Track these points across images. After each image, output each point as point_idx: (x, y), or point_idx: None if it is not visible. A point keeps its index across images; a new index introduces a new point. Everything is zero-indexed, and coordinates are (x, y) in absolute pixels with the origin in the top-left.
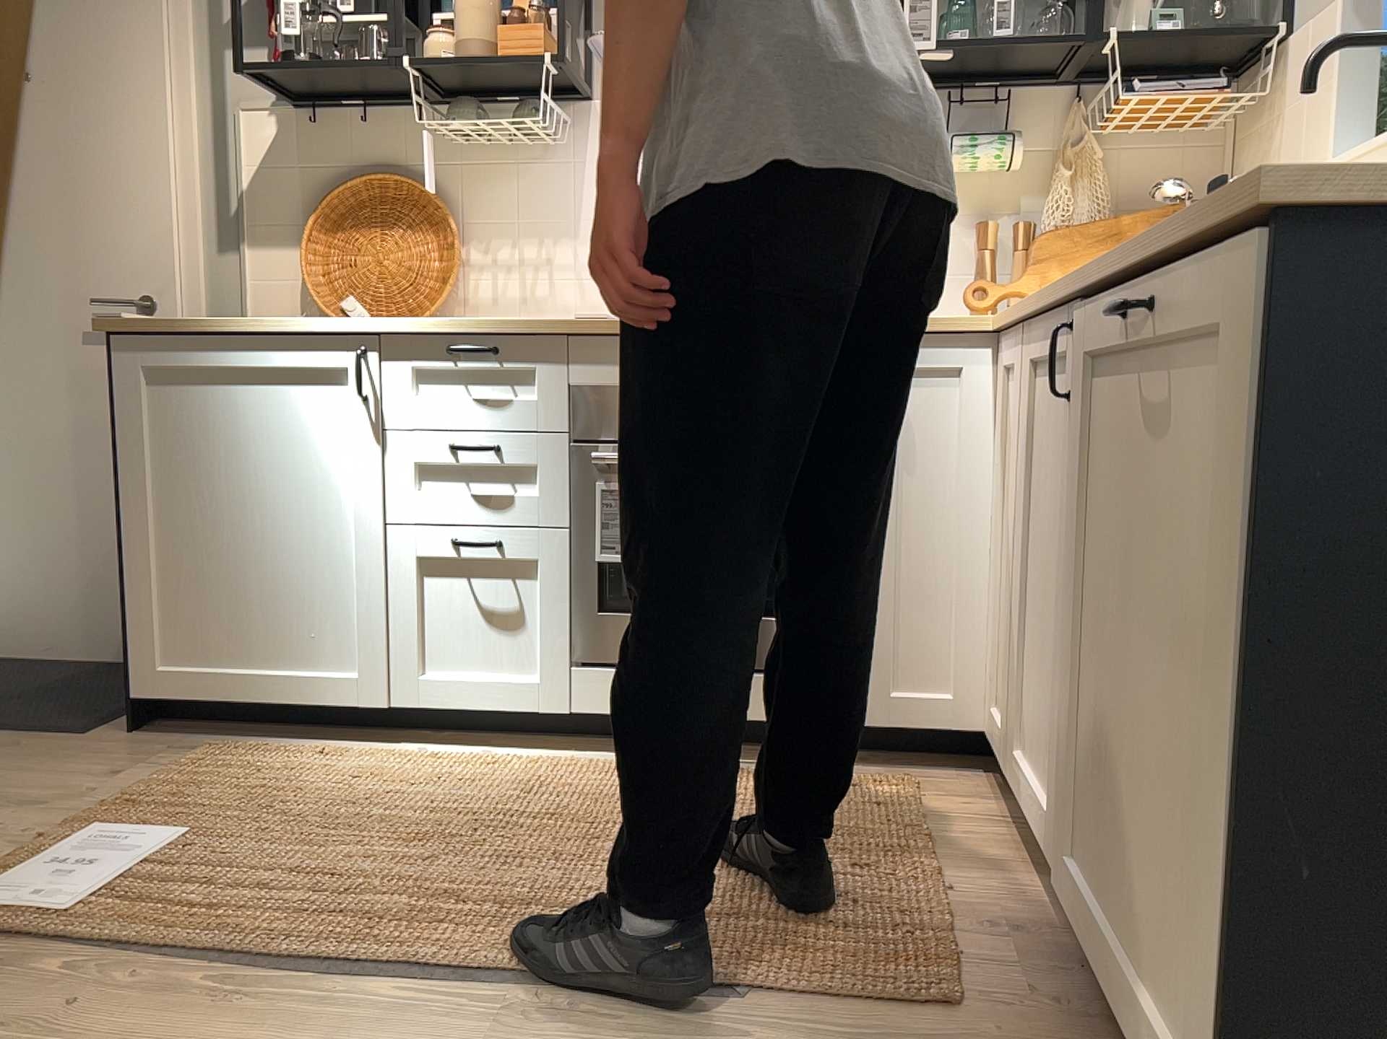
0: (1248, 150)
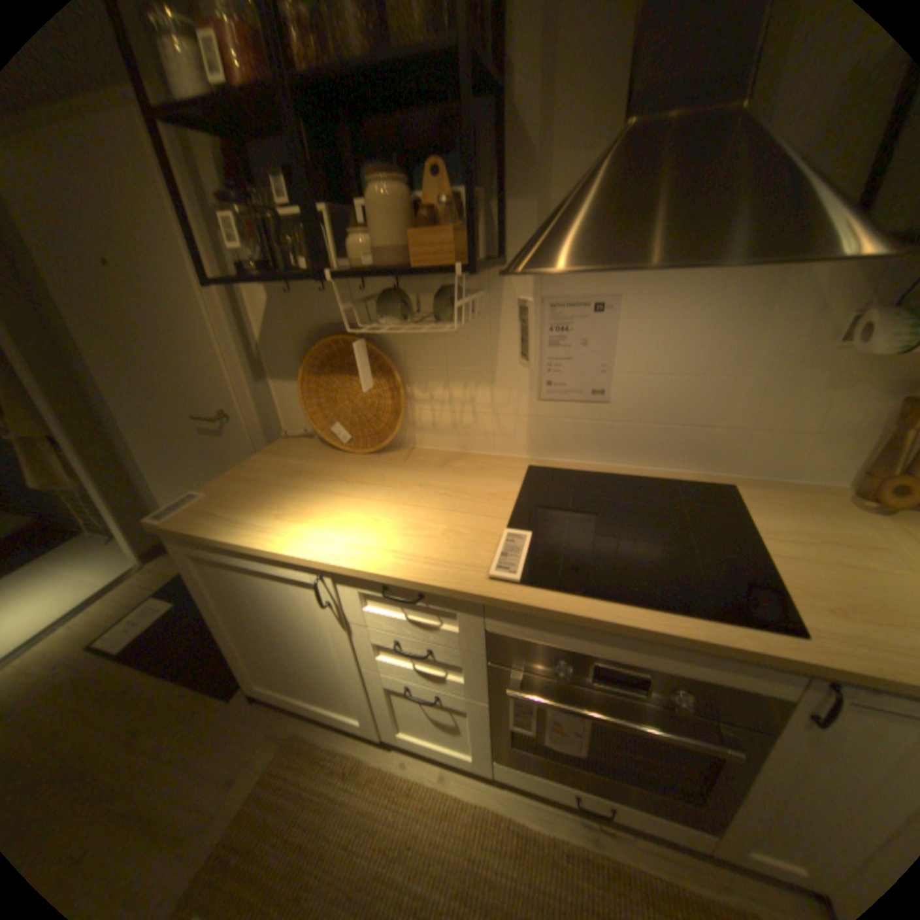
0: None
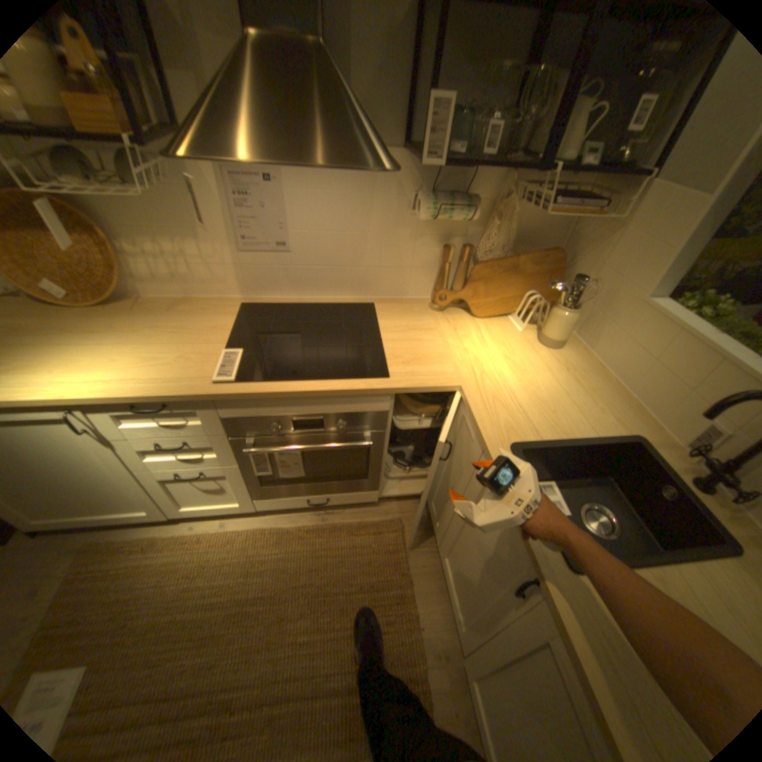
0: (598, 223)
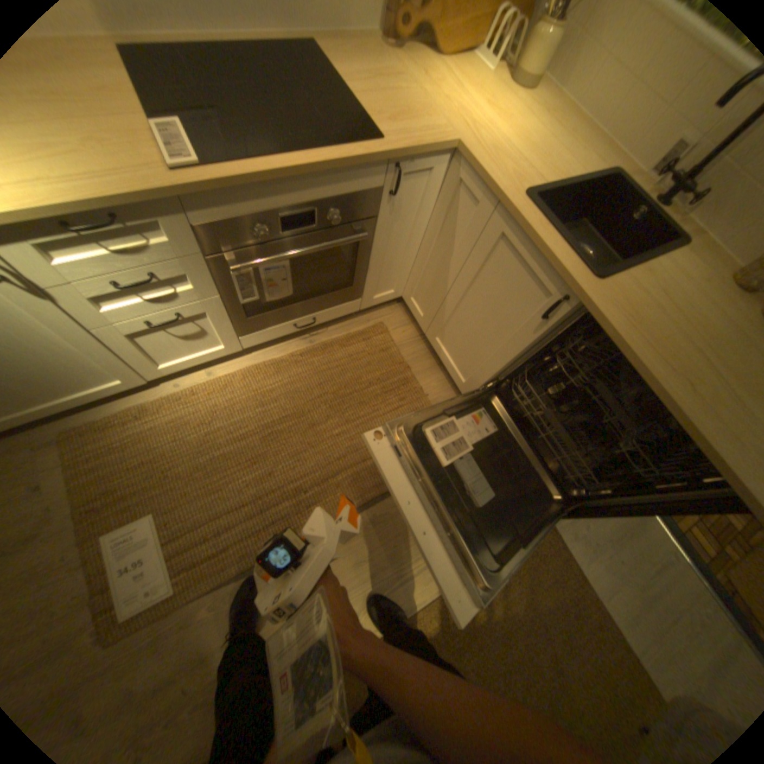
0: None
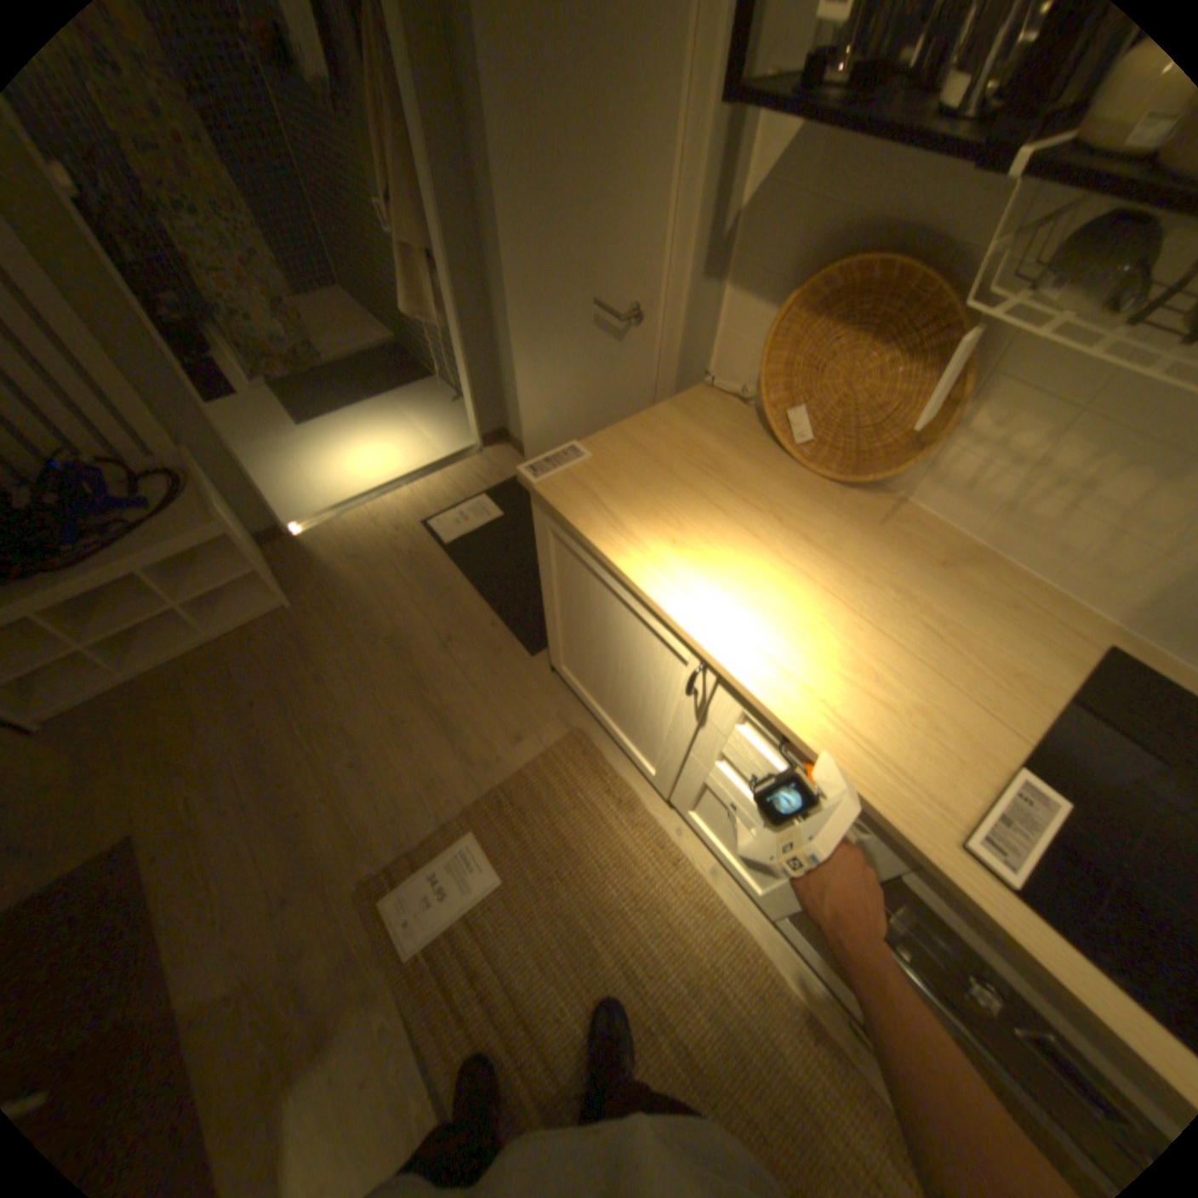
0: None
